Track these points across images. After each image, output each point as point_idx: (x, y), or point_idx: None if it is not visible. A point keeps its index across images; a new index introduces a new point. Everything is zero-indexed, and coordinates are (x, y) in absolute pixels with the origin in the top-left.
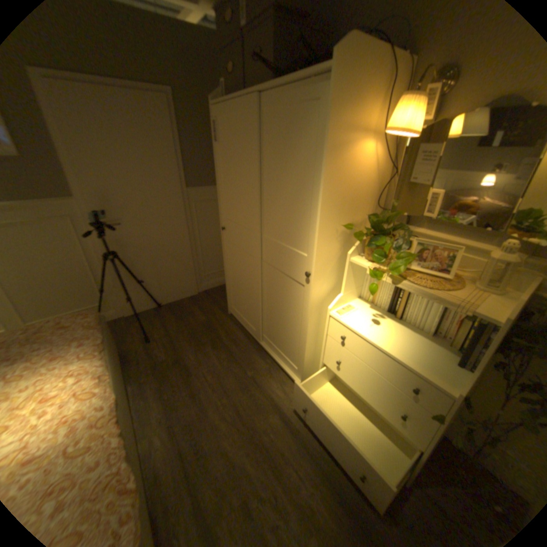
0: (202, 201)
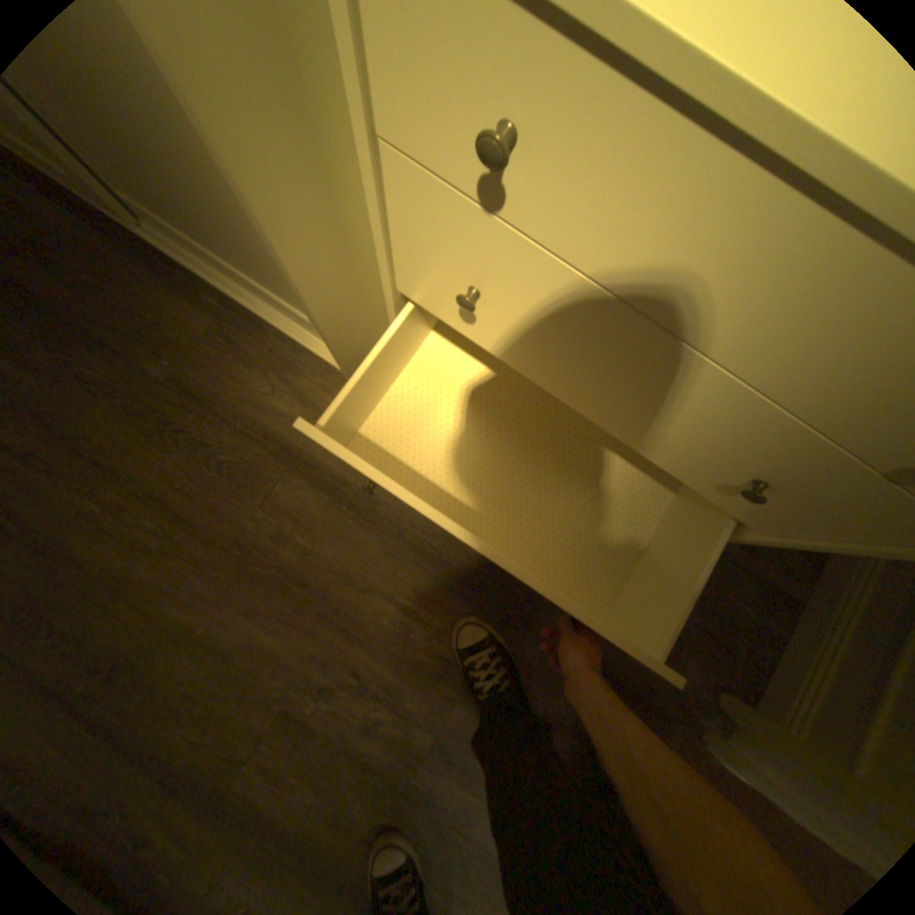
0: None
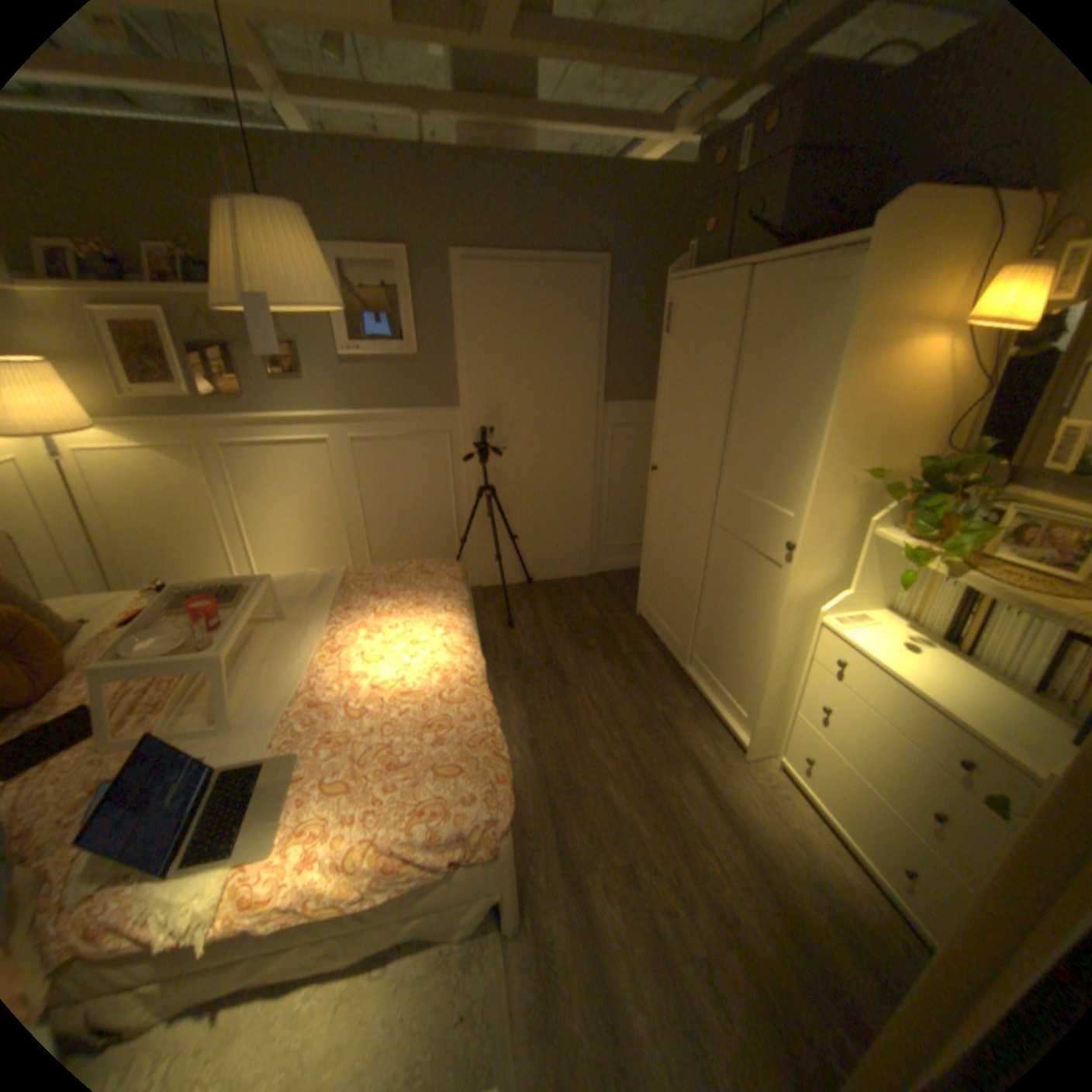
0: (626, 424)
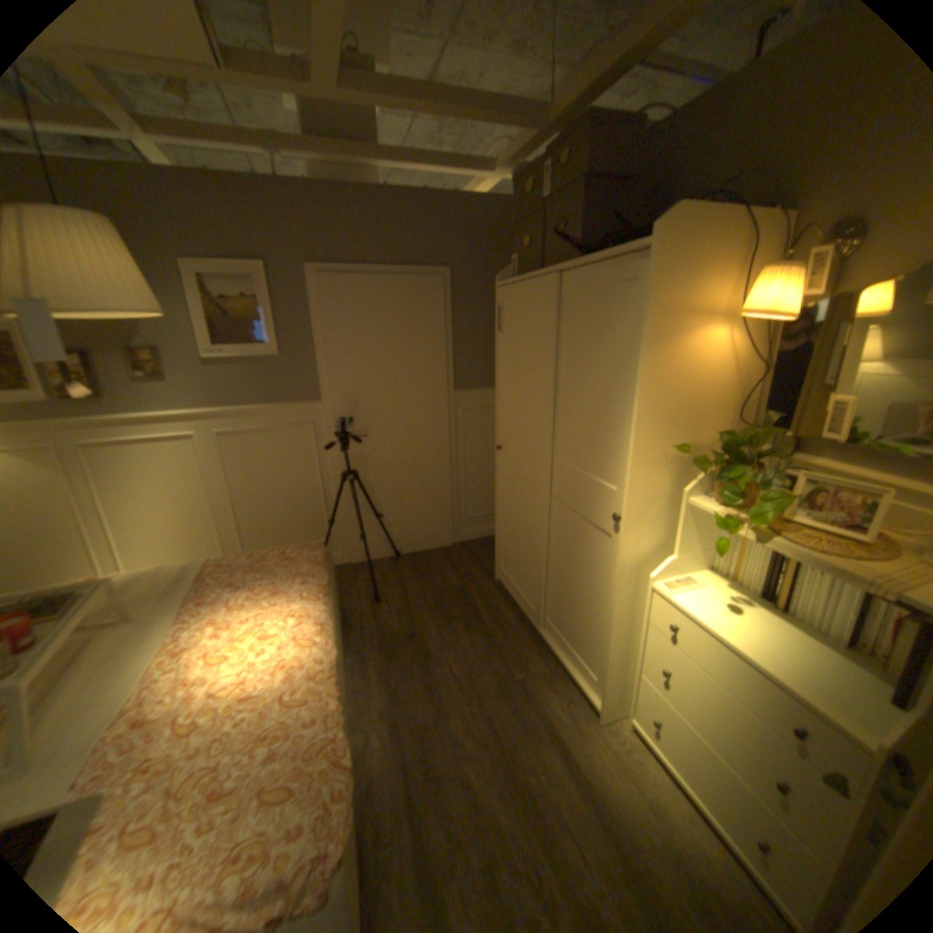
0: (474, 409)
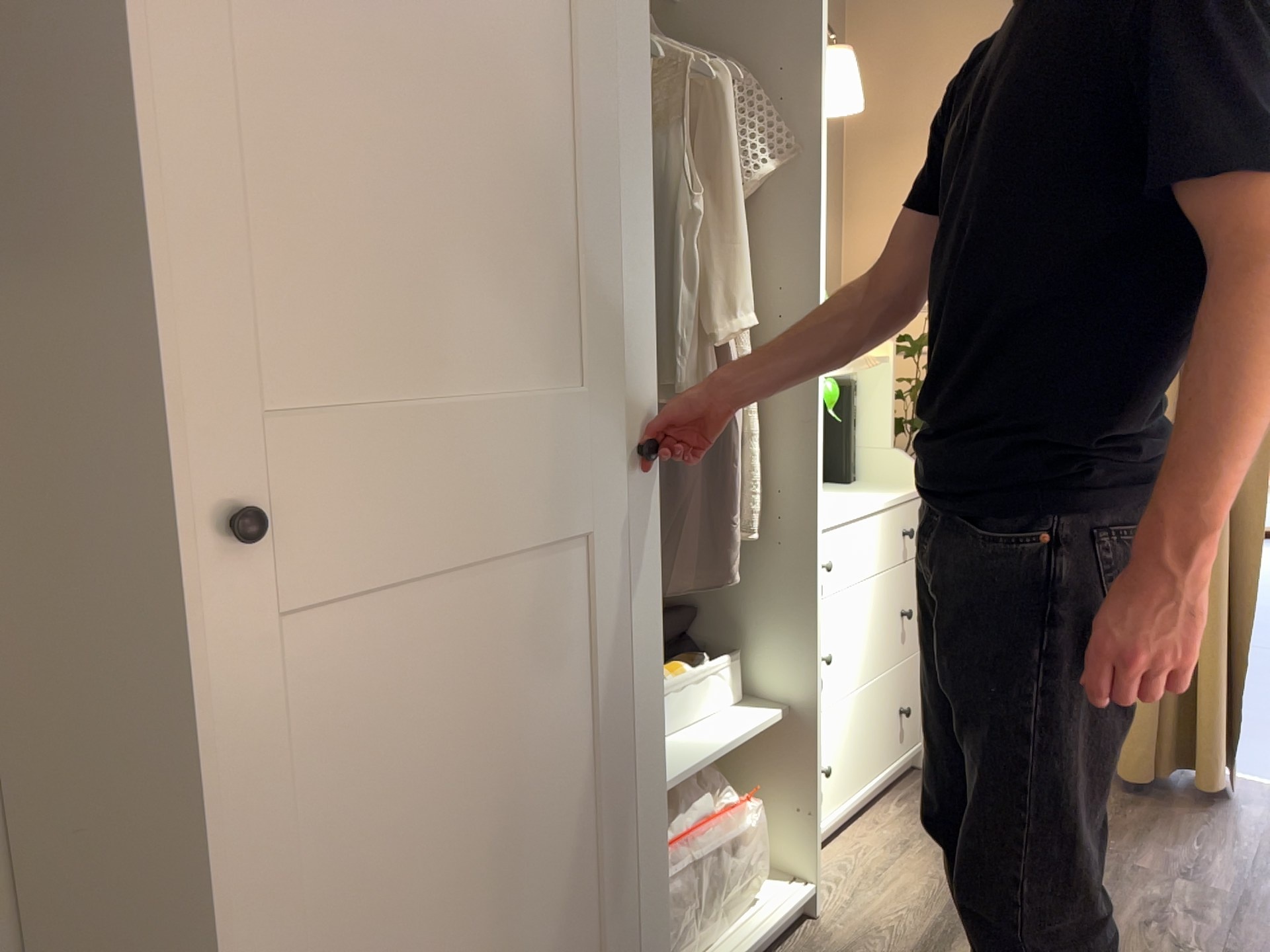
0: None
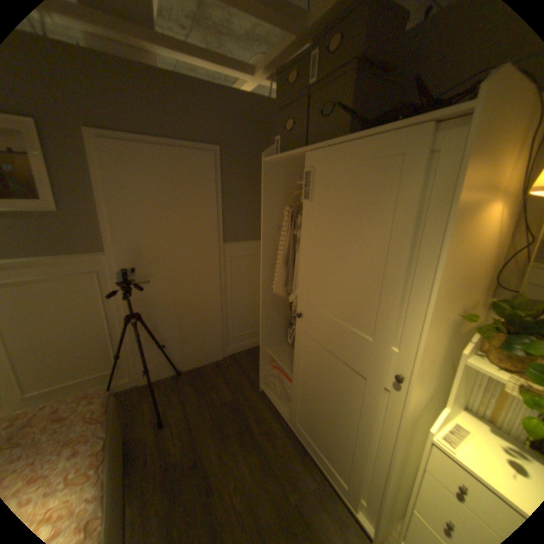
0: (240, 256)
